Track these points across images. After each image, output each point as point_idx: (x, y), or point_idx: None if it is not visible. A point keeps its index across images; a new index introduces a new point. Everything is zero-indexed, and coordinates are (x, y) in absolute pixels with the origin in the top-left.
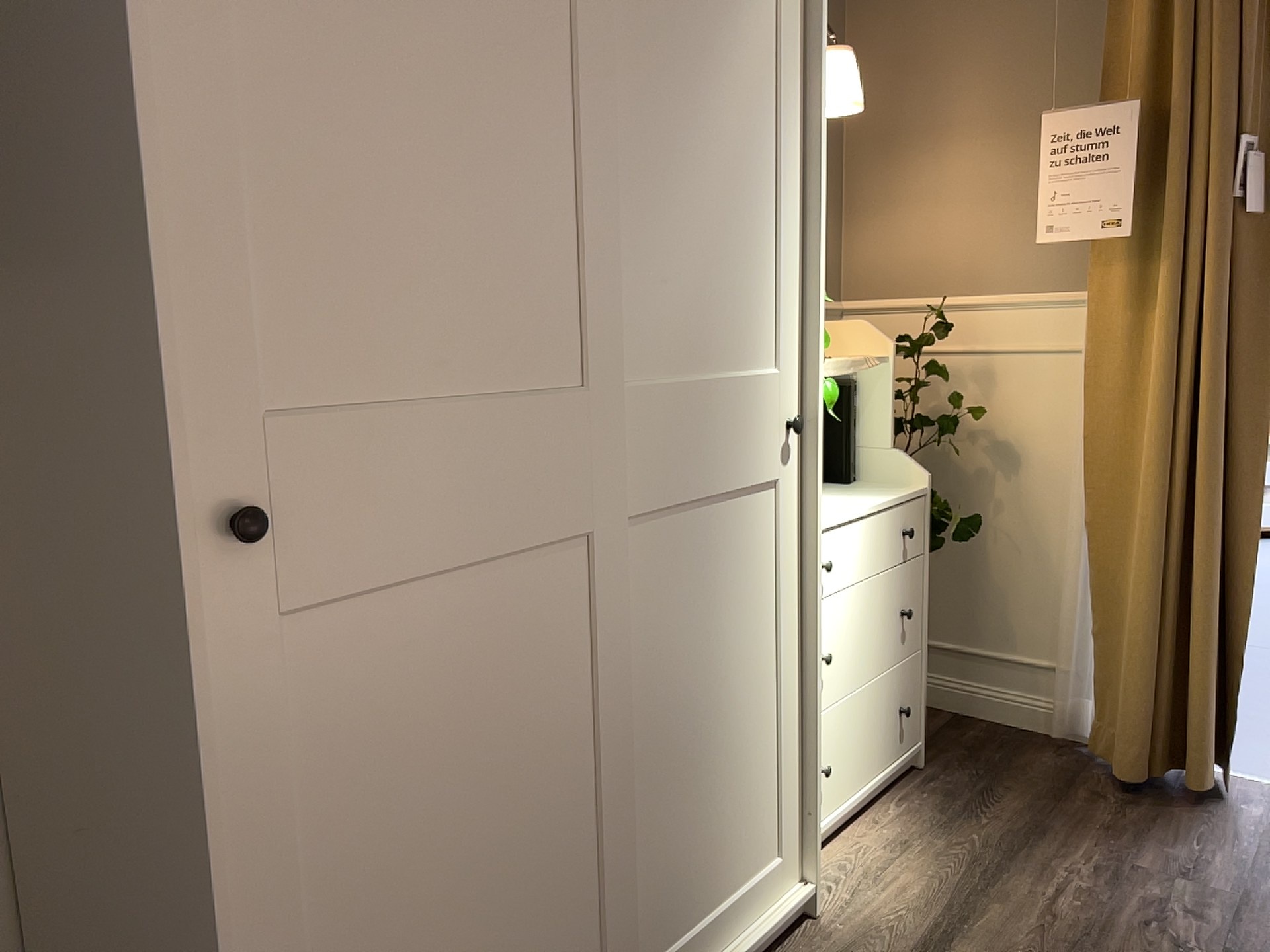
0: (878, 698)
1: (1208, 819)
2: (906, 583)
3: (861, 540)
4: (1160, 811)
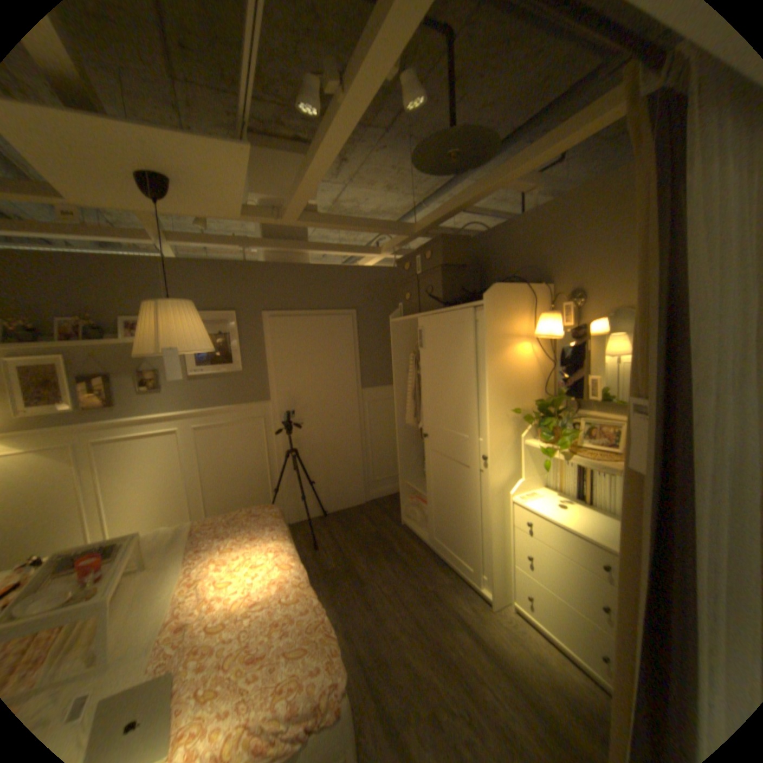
0: (579, 624)
1: None
2: (612, 598)
3: (560, 537)
4: None
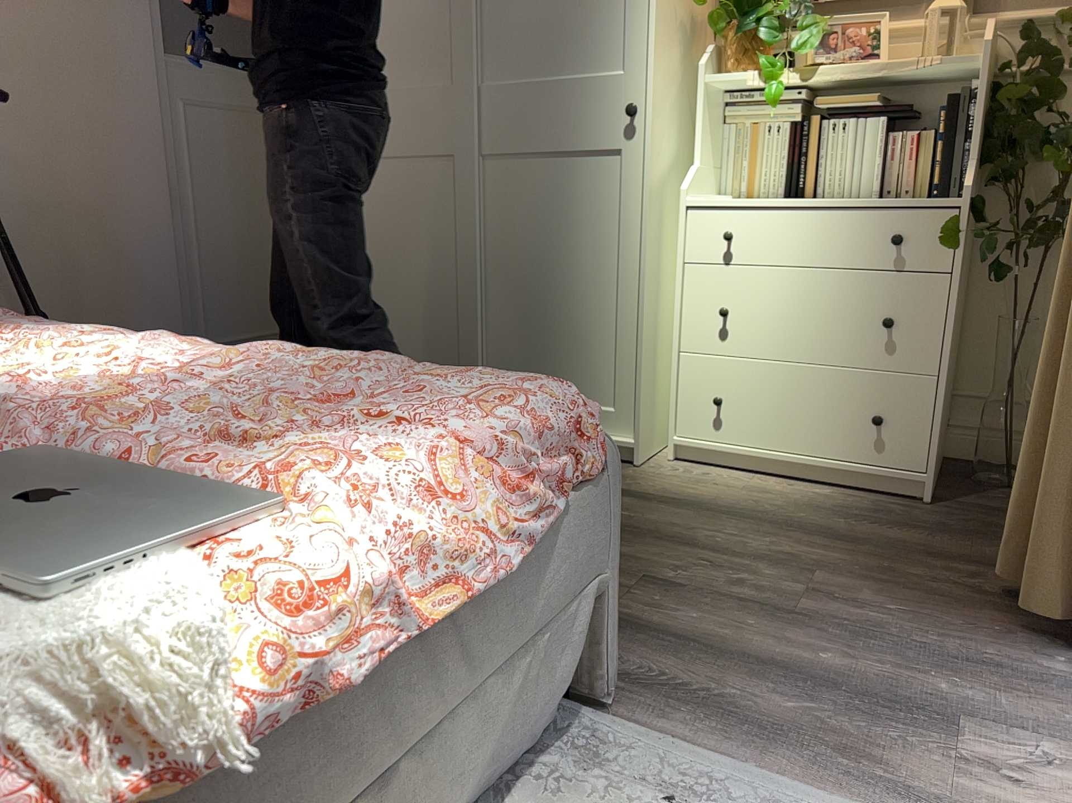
0: (827, 386)
1: (993, 638)
2: (898, 293)
3: (798, 228)
4: (979, 610)
